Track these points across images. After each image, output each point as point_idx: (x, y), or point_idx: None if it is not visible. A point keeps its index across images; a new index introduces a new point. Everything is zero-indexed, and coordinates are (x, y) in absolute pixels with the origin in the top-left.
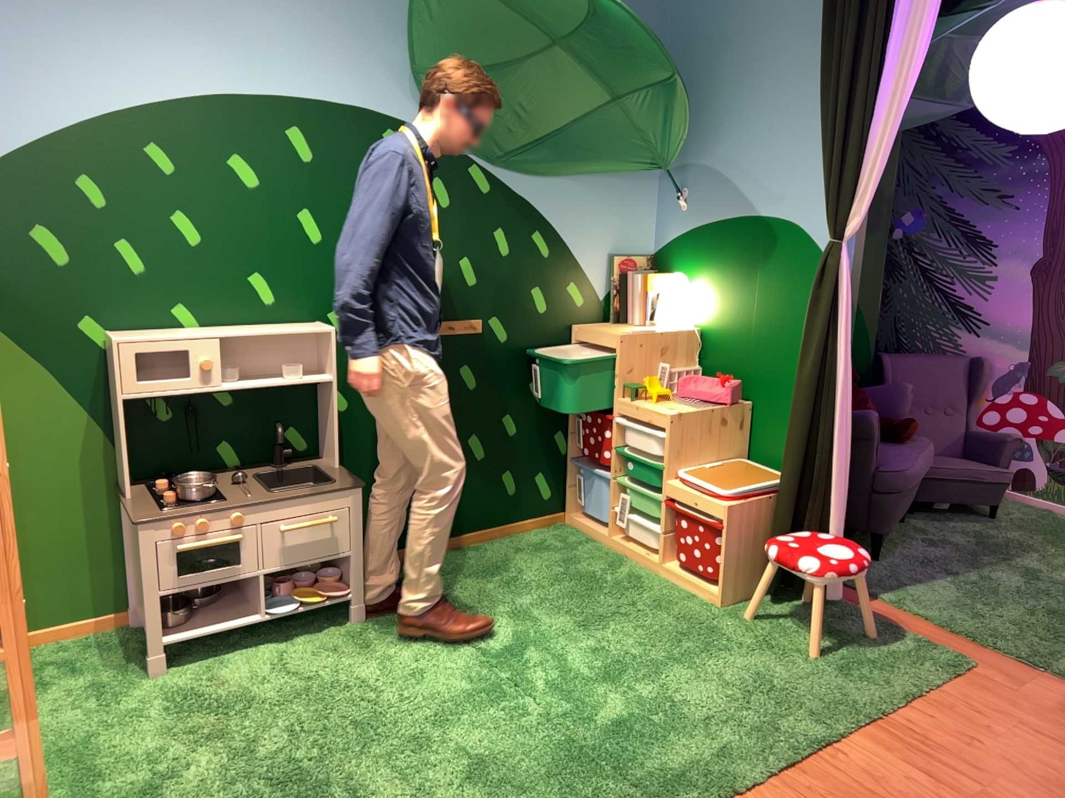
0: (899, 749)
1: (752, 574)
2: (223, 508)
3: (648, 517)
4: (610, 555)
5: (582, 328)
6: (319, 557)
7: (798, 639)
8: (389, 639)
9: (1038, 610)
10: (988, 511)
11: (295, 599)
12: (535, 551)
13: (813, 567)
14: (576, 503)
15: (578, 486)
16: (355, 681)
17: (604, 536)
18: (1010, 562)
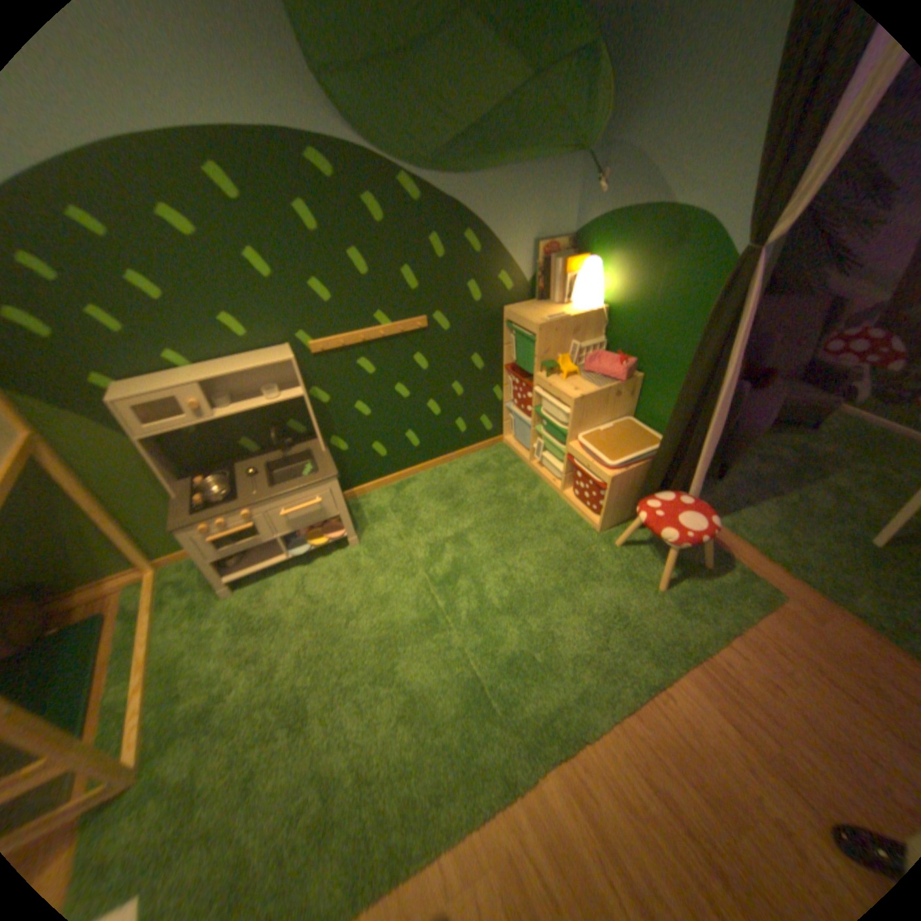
0: (715, 698)
1: (624, 510)
2: (233, 509)
3: (555, 454)
4: (528, 476)
5: (509, 312)
6: (317, 520)
7: (652, 569)
8: (372, 562)
9: (843, 539)
10: (812, 424)
11: (309, 541)
12: (478, 472)
13: (671, 539)
14: (508, 433)
15: (508, 425)
16: (345, 606)
17: (525, 459)
18: (826, 482)
